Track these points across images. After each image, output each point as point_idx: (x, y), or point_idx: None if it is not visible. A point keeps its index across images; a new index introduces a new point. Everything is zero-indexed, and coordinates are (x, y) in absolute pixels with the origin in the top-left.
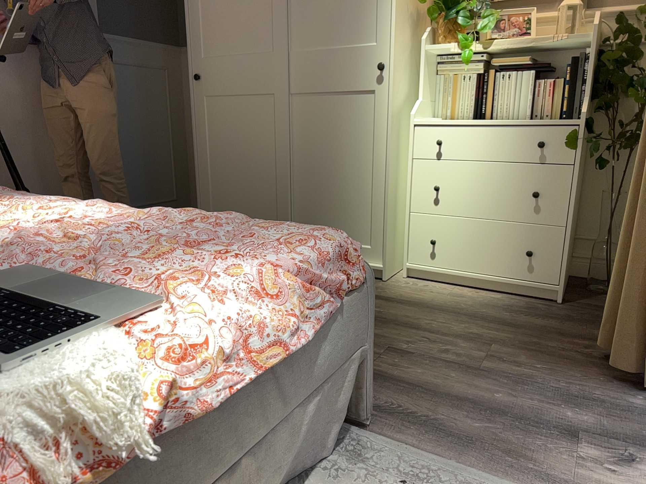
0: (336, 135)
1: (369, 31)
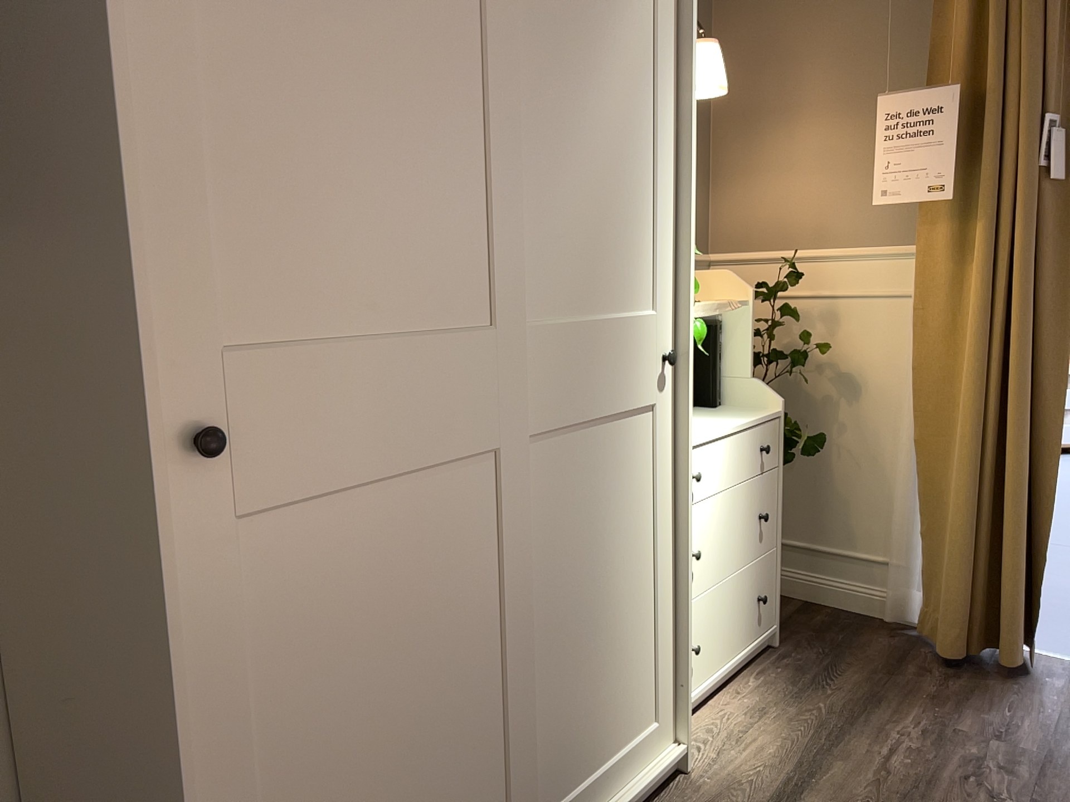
0: (602, 506)
1: (640, 294)
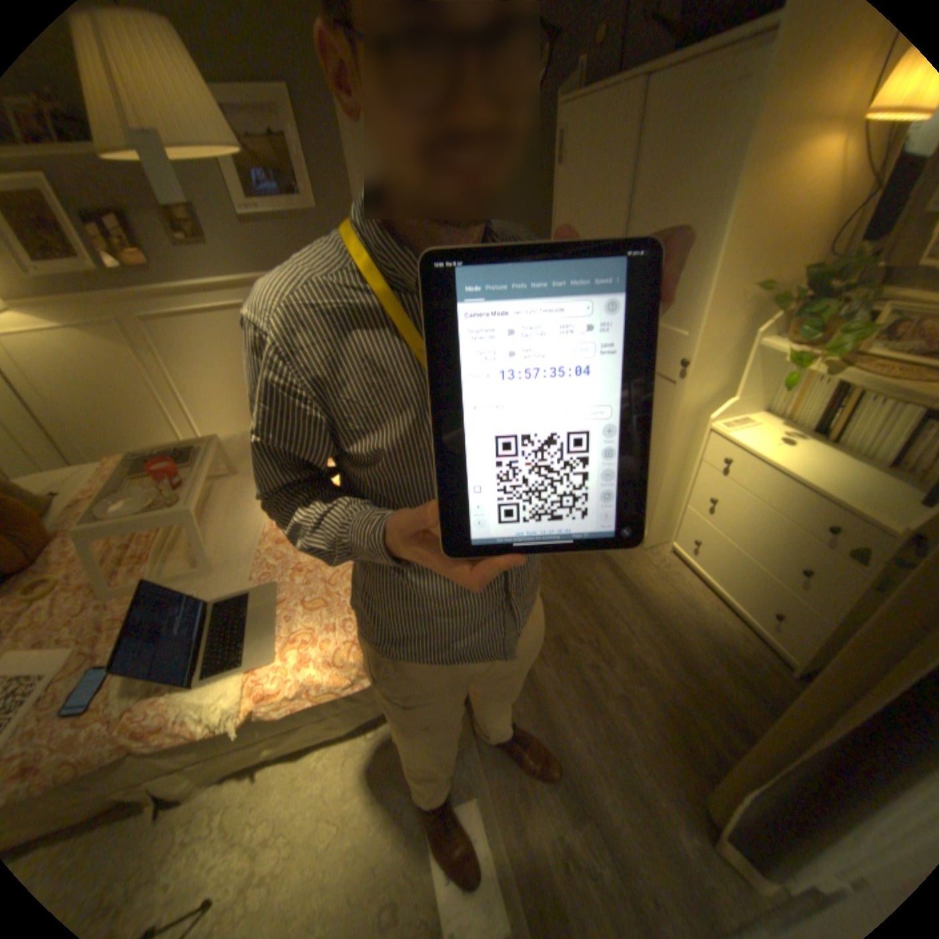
0: None
1: (686, 318)
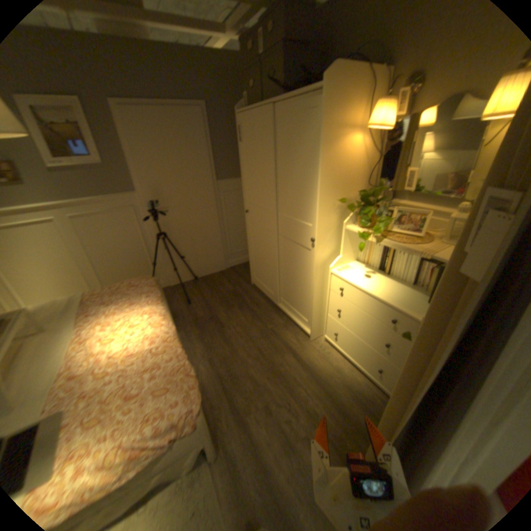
0: (295, 264)
1: (309, 218)
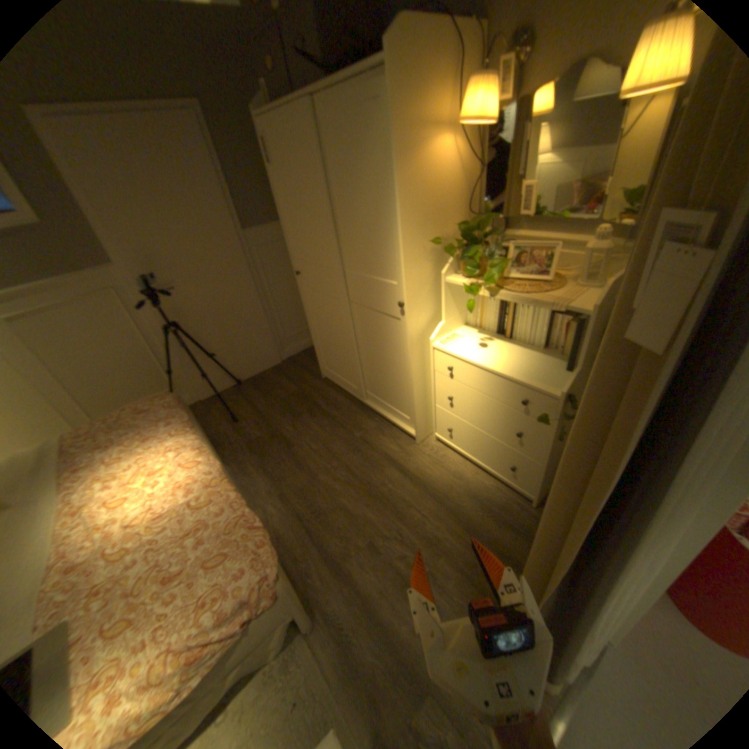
0: (383, 341)
1: (393, 272)
